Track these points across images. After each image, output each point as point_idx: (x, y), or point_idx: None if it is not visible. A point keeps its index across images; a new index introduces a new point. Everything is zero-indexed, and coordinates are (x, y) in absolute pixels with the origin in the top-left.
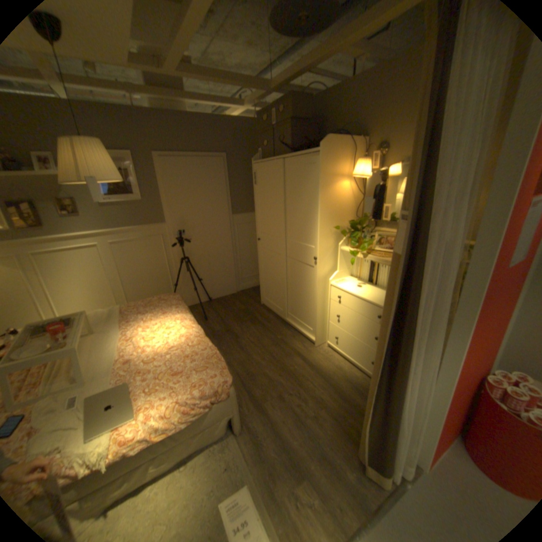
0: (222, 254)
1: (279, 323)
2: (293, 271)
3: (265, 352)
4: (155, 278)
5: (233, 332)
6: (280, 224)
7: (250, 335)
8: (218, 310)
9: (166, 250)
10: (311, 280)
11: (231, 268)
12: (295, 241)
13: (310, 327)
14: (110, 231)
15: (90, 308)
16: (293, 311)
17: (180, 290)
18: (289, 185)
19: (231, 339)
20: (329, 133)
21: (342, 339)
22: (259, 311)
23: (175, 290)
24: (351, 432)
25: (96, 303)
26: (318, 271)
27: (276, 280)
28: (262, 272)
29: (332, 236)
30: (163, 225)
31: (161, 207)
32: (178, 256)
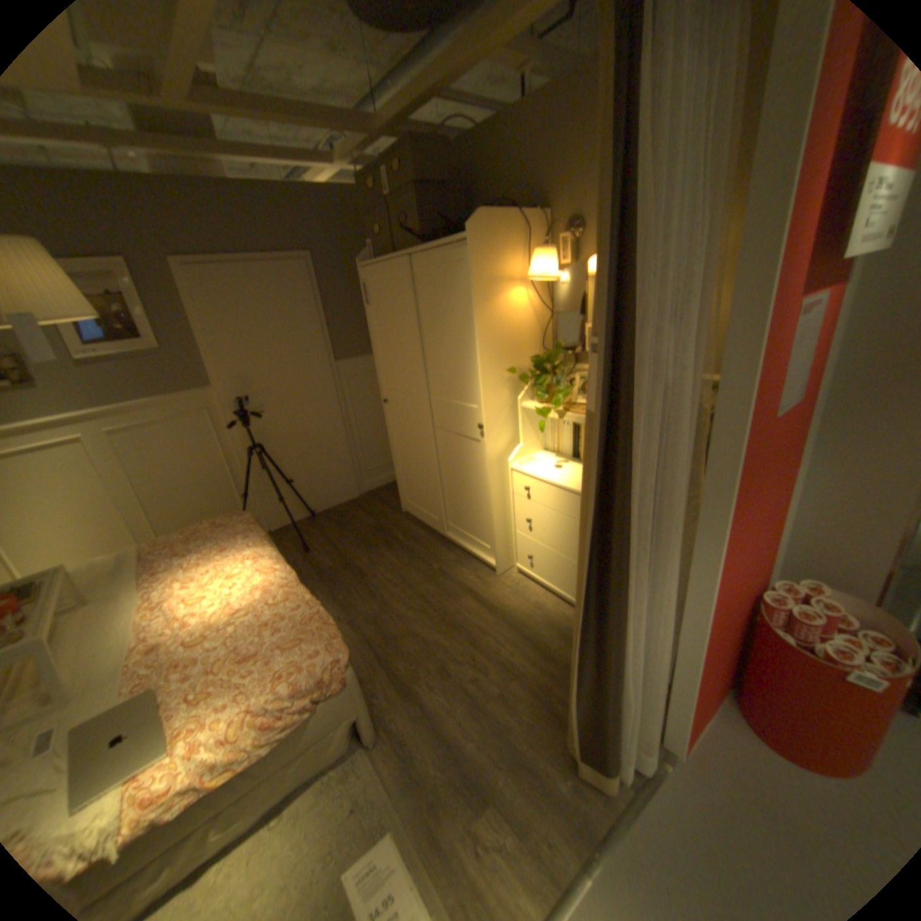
0: (324, 433)
1: (434, 542)
2: (447, 452)
3: (412, 595)
4: (204, 487)
5: (355, 567)
6: (416, 372)
7: (385, 568)
8: (327, 530)
9: (219, 434)
10: (479, 464)
11: (344, 456)
12: (445, 399)
13: (485, 543)
14: (104, 410)
15: (82, 555)
16: (455, 518)
17: (254, 503)
18: (424, 303)
19: (352, 580)
20: (481, 205)
21: (538, 557)
22: (400, 525)
23: (245, 505)
24: (561, 713)
25: (94, 545)
26: (487, 447)
27: (422, 469)
28: (397, 456)
29: (505, 386)
30: (206, 390)
31: (198, 358)
32: (243, 443)
